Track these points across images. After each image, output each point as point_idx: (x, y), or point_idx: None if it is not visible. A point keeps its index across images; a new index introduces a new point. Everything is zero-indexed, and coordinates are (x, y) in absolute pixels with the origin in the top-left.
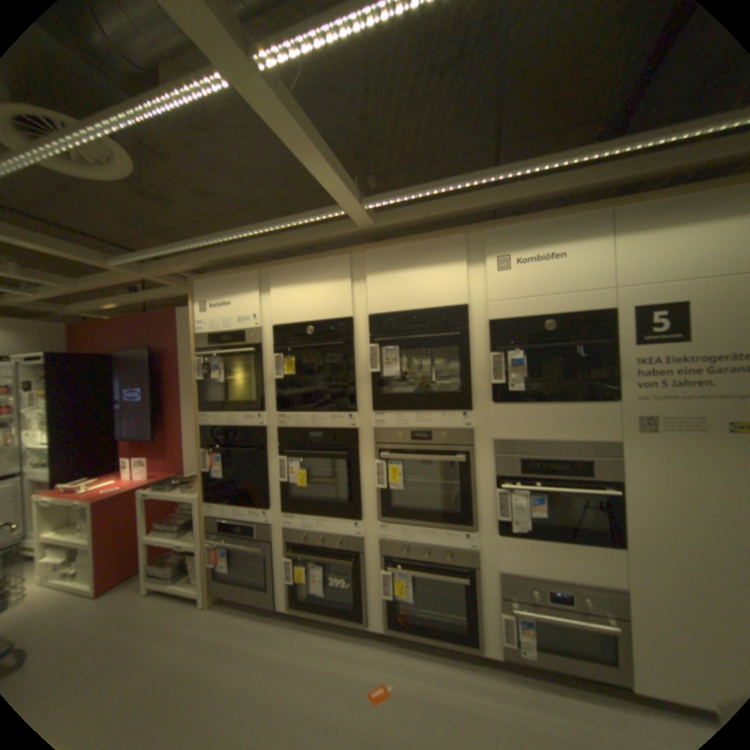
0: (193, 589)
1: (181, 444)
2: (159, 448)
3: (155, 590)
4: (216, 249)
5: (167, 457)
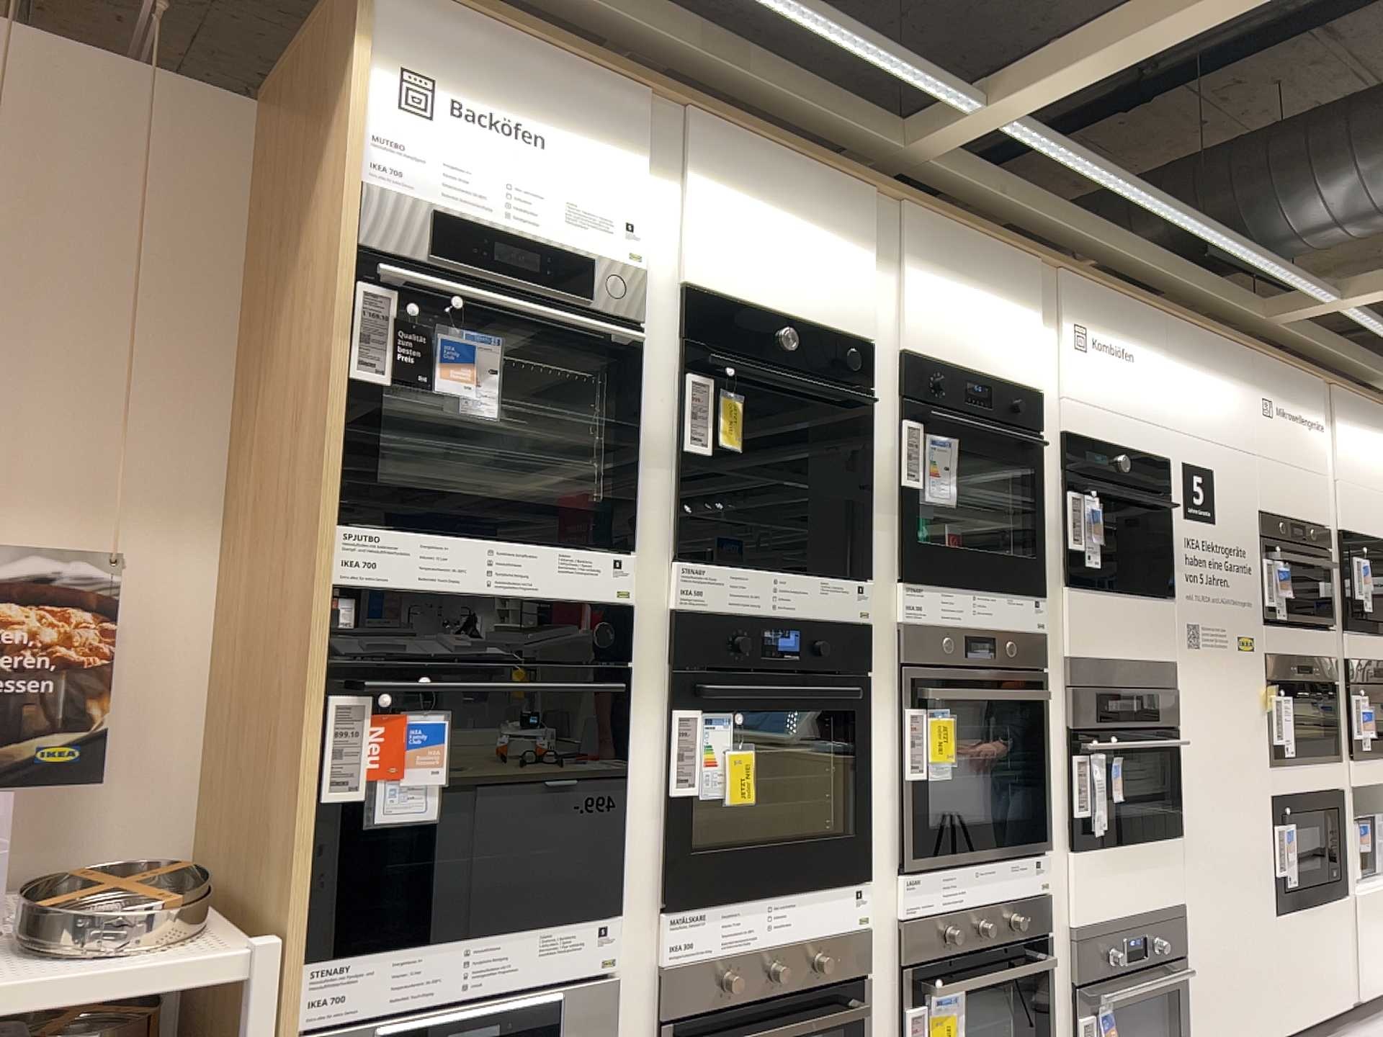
0: None
1: None
2: None
3: None
4: None
5: None
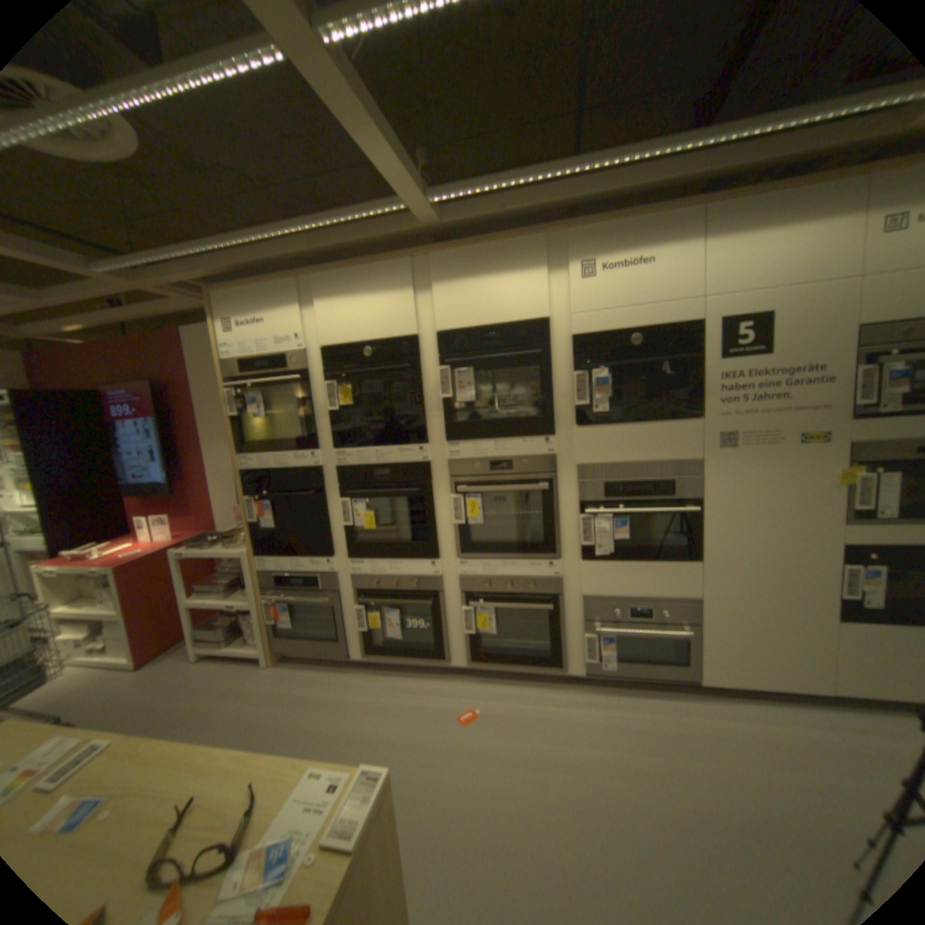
0: (252, 651)
1: (209, 497)
2: (181, 503)
3: (207, 656)
4: (238, 251)
5: (193, 514)
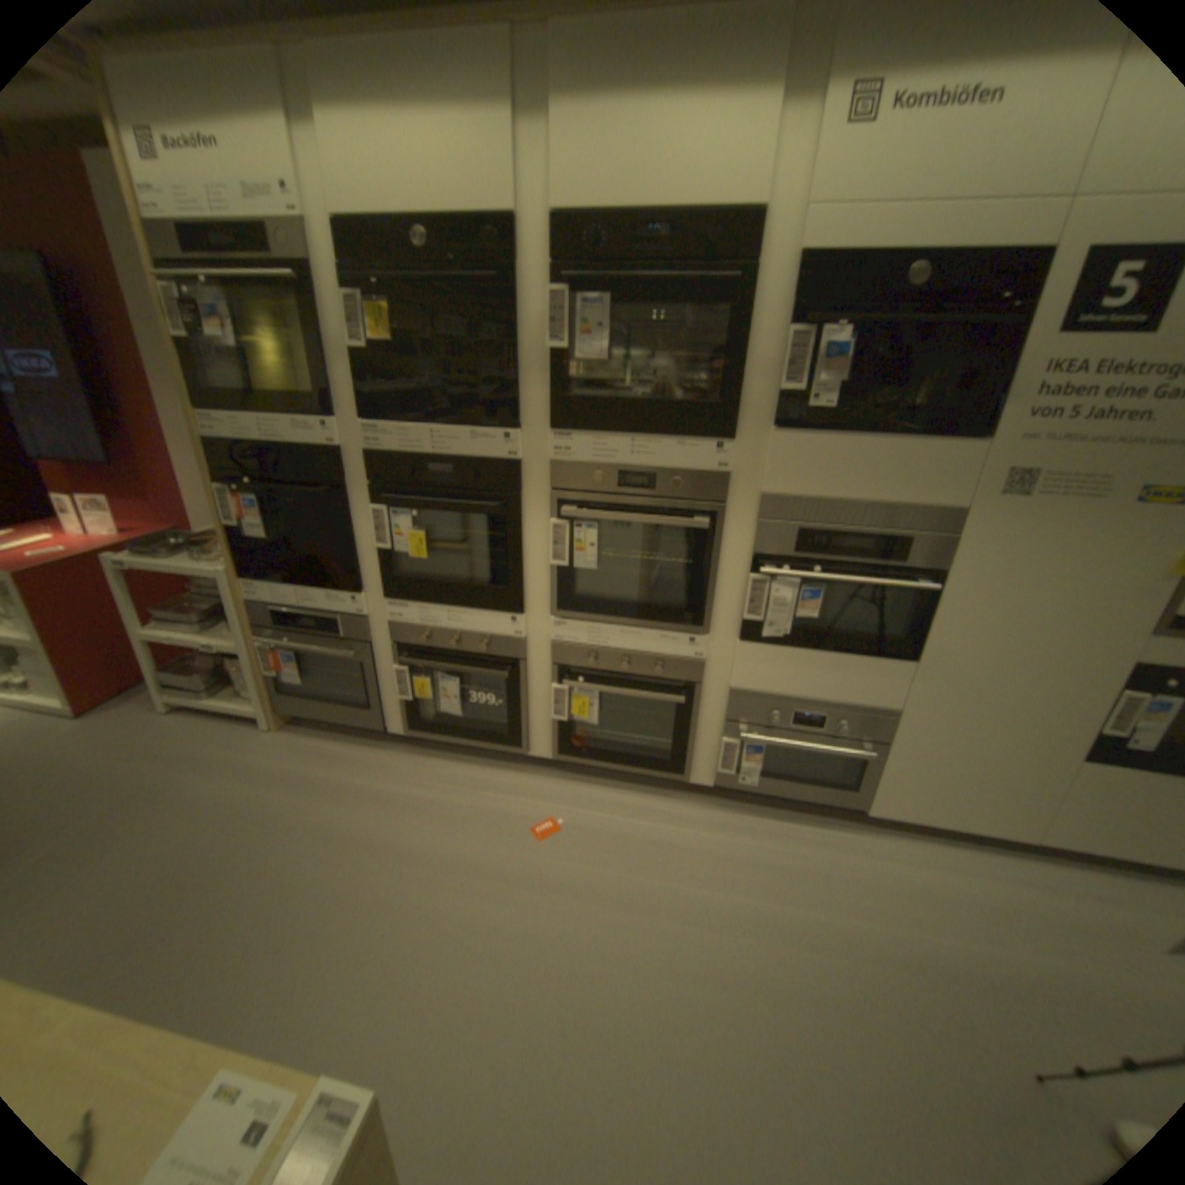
0: (248, 705)
1: (173, 472)
2: (129, 477)
3: (182, 706)
4: None
5: (151, 496)
